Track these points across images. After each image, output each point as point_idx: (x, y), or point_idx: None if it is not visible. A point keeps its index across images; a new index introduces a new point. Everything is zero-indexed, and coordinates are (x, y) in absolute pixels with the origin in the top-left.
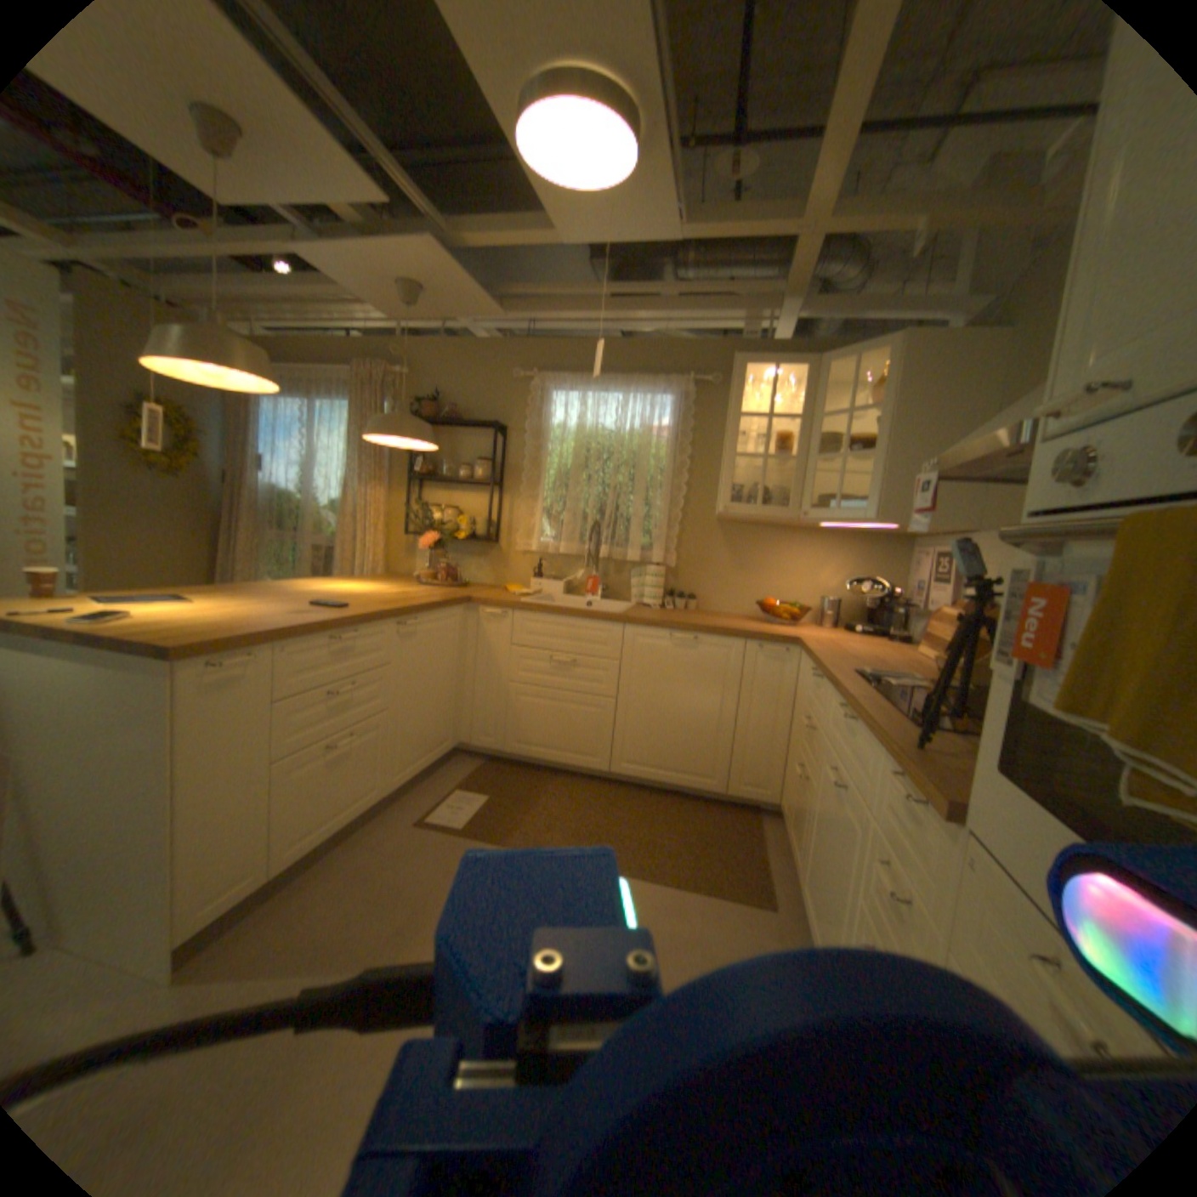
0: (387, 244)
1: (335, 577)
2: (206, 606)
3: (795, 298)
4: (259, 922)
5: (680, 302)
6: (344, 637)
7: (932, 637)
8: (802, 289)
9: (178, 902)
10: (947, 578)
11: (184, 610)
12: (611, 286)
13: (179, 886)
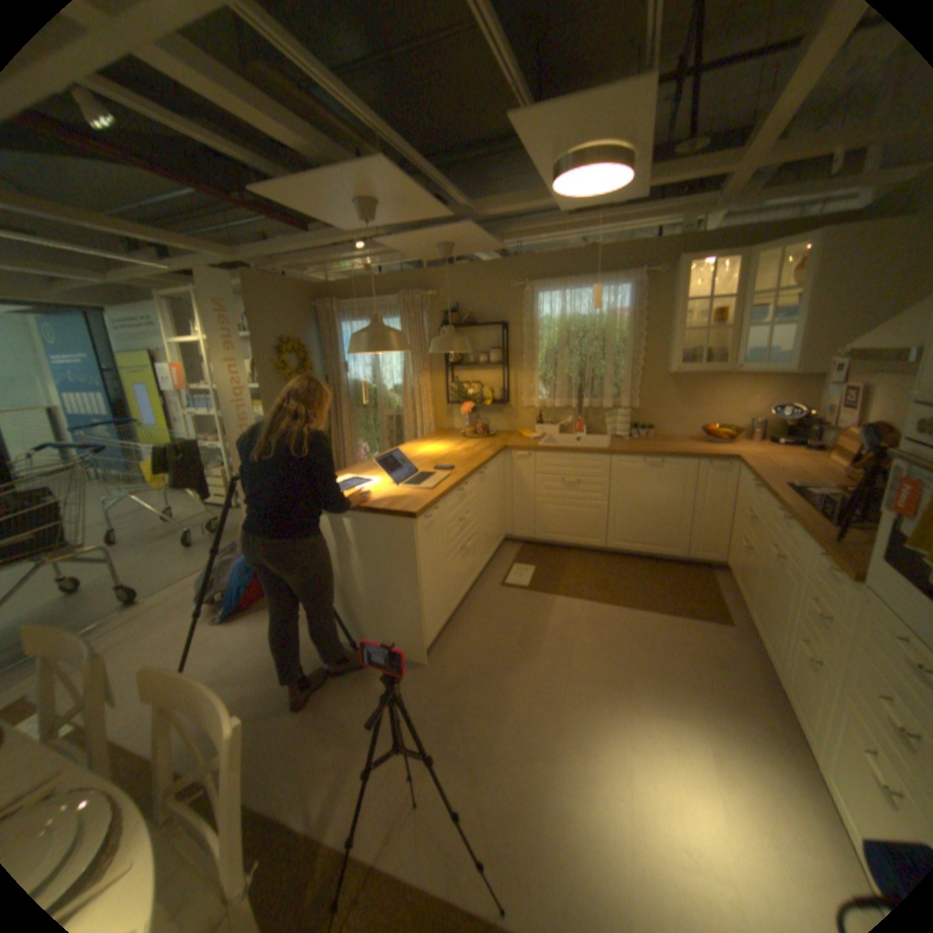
0: (440, 231)
1: (406, 437)
2: (389, 479)
3: (728, 201)
4: (449, 638)
5: (633, 214)
6: (464, 489)
7: (843, 449)
8: (734, 195)
9: (426, 629)
10: (855, 405)
11: (383, 484)
12: (582, 216)
13: (425, 622)
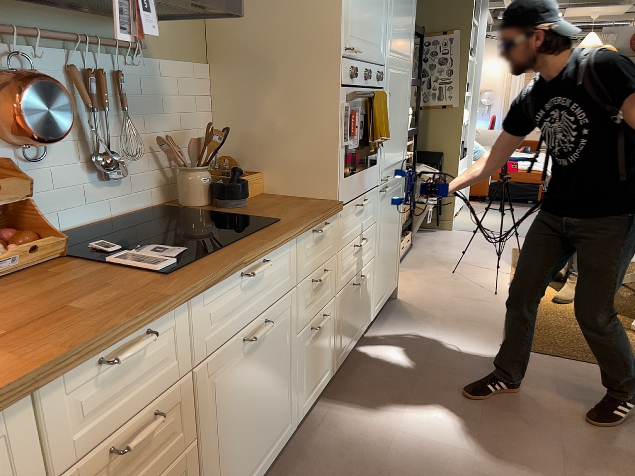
0: None
1: None
2: None
3: None
4: None
5: None
6: None
7: None
8: None
9: None
10: None
11: None
12: None
13: None
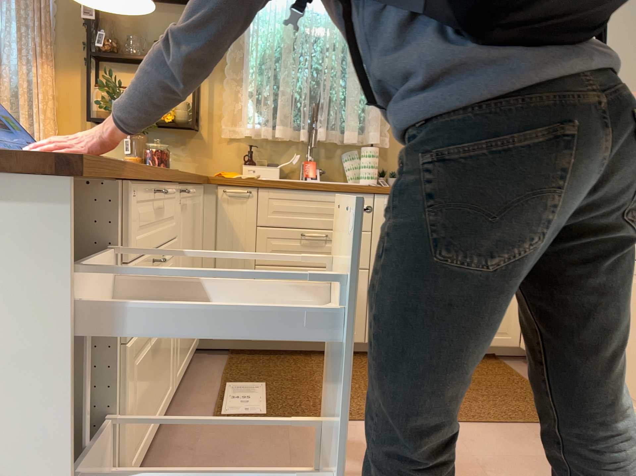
0: None
1: None
2: None
3: None
4: None
5: None
6: (163, 193)
7: None
8: None
9: None
10: None
11: None
12: None
13: None
